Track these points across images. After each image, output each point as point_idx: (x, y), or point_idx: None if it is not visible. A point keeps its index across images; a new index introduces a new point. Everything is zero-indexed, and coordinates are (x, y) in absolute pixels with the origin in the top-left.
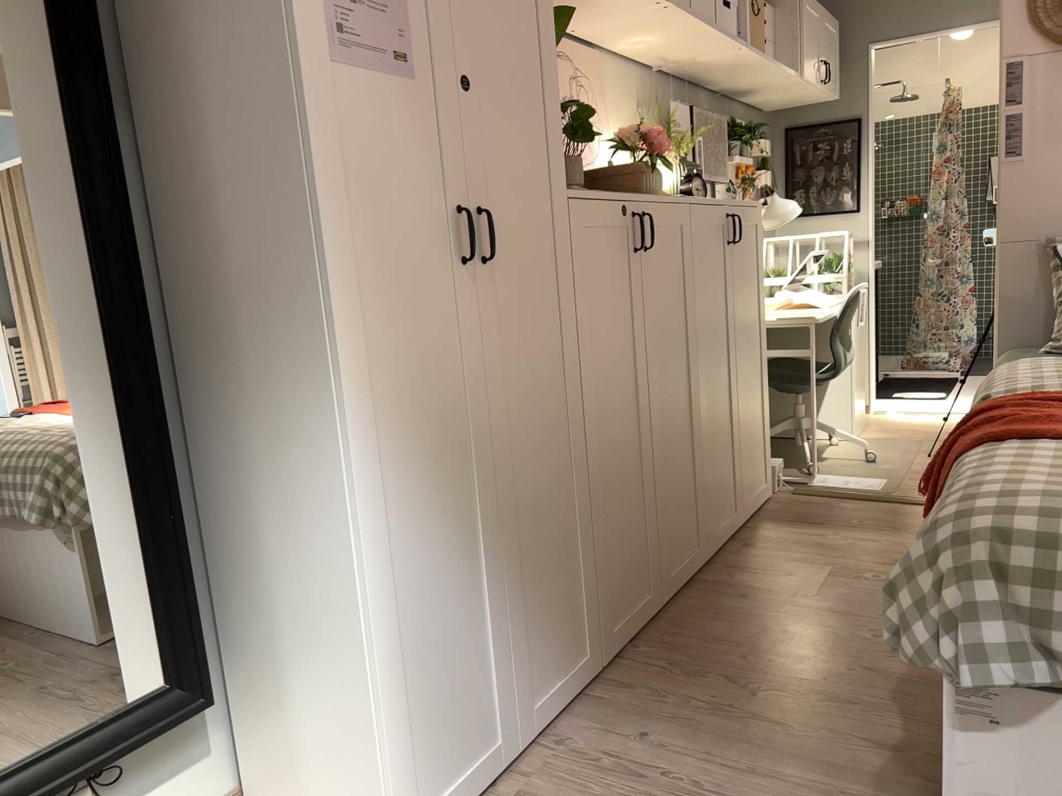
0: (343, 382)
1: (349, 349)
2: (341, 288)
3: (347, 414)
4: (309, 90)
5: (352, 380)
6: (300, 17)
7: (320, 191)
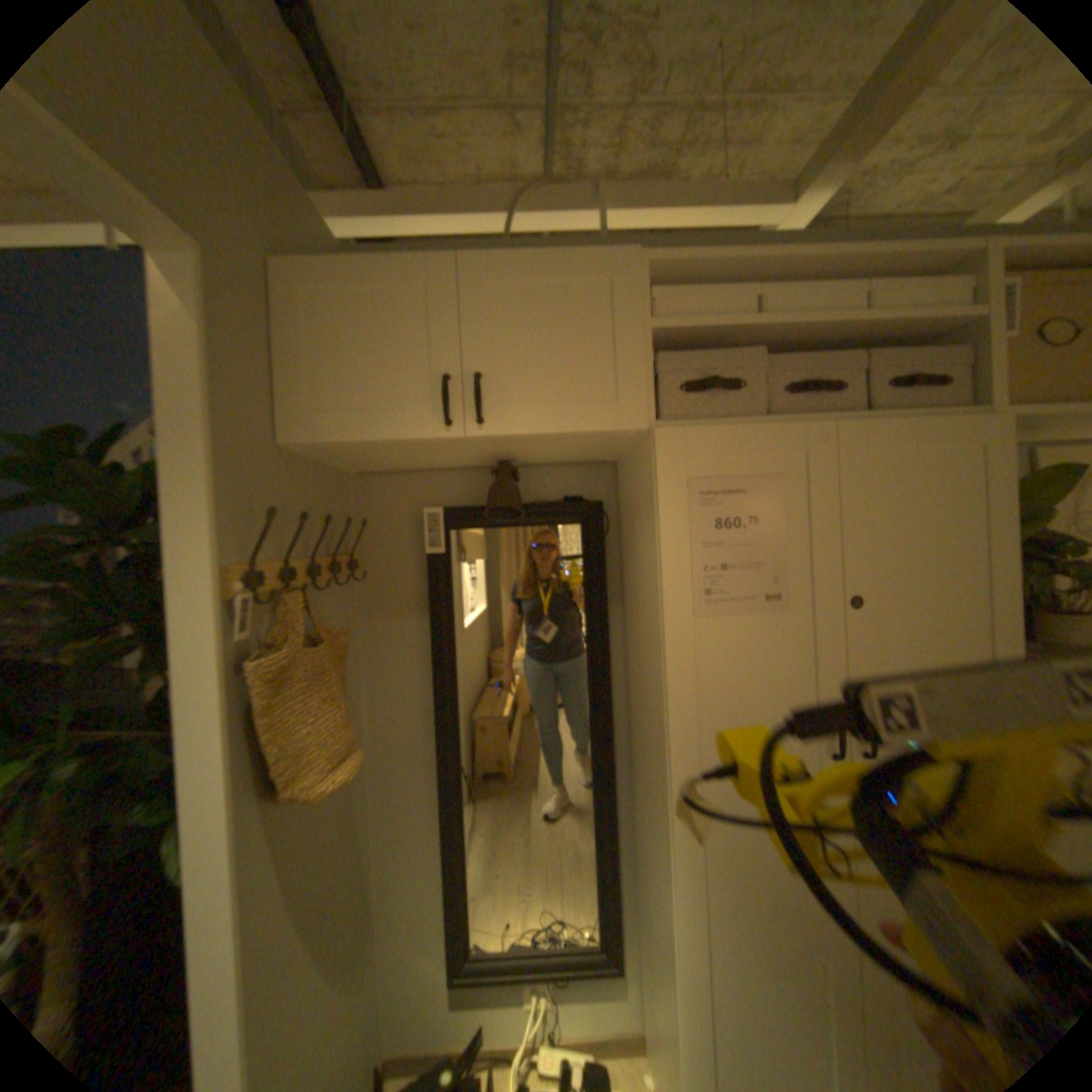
0: (676, 855)
1: (685, 831)
2: (682, 785)
3: (677, 879)
4: (667, 647)
5: (686, 854)
6: (664, 598)
7: (669, 716)
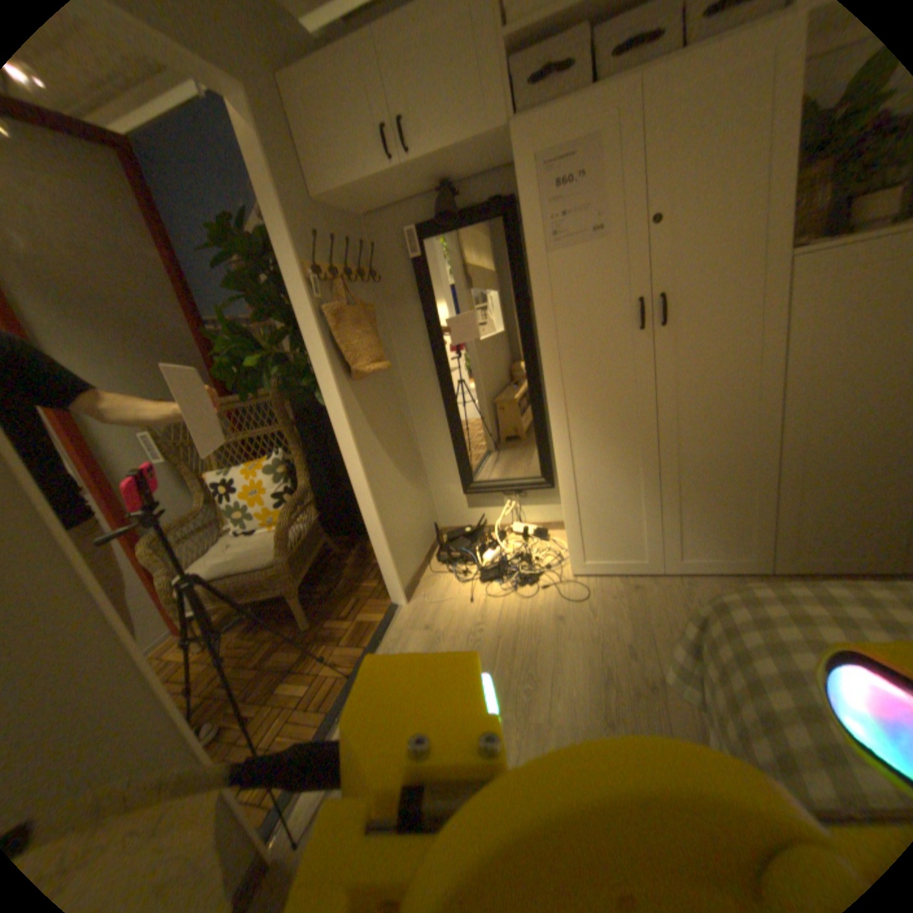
0: (548, 393)
1: (552, 380)
2: (549, 354)
3: (550, 405)
4: (532, 273)
5: (553, 392)
6: (527, 241)
7: (537, 315)
